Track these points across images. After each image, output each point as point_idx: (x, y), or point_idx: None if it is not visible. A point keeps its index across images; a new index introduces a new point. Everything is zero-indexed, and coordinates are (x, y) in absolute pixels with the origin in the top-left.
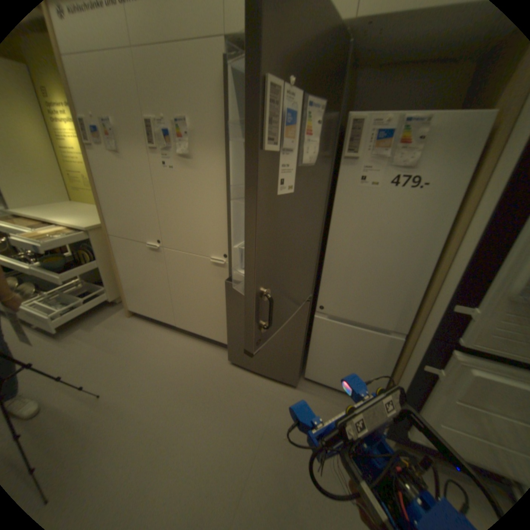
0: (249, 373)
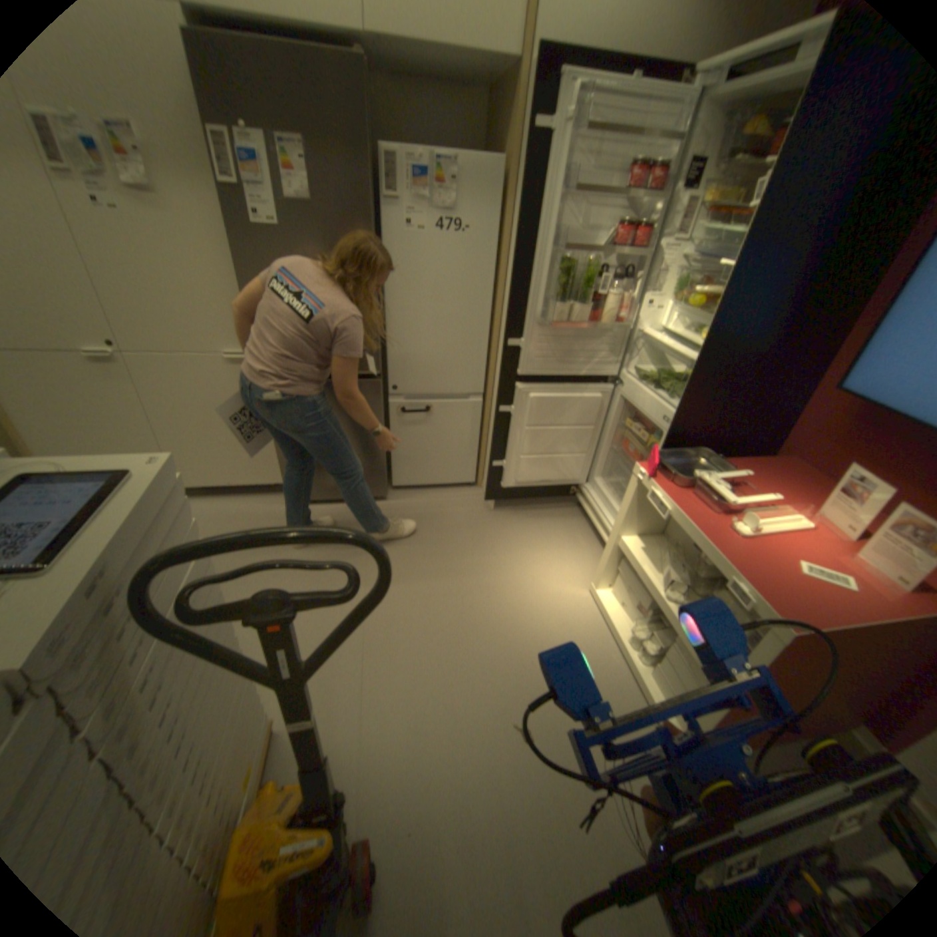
0: (323, 505)
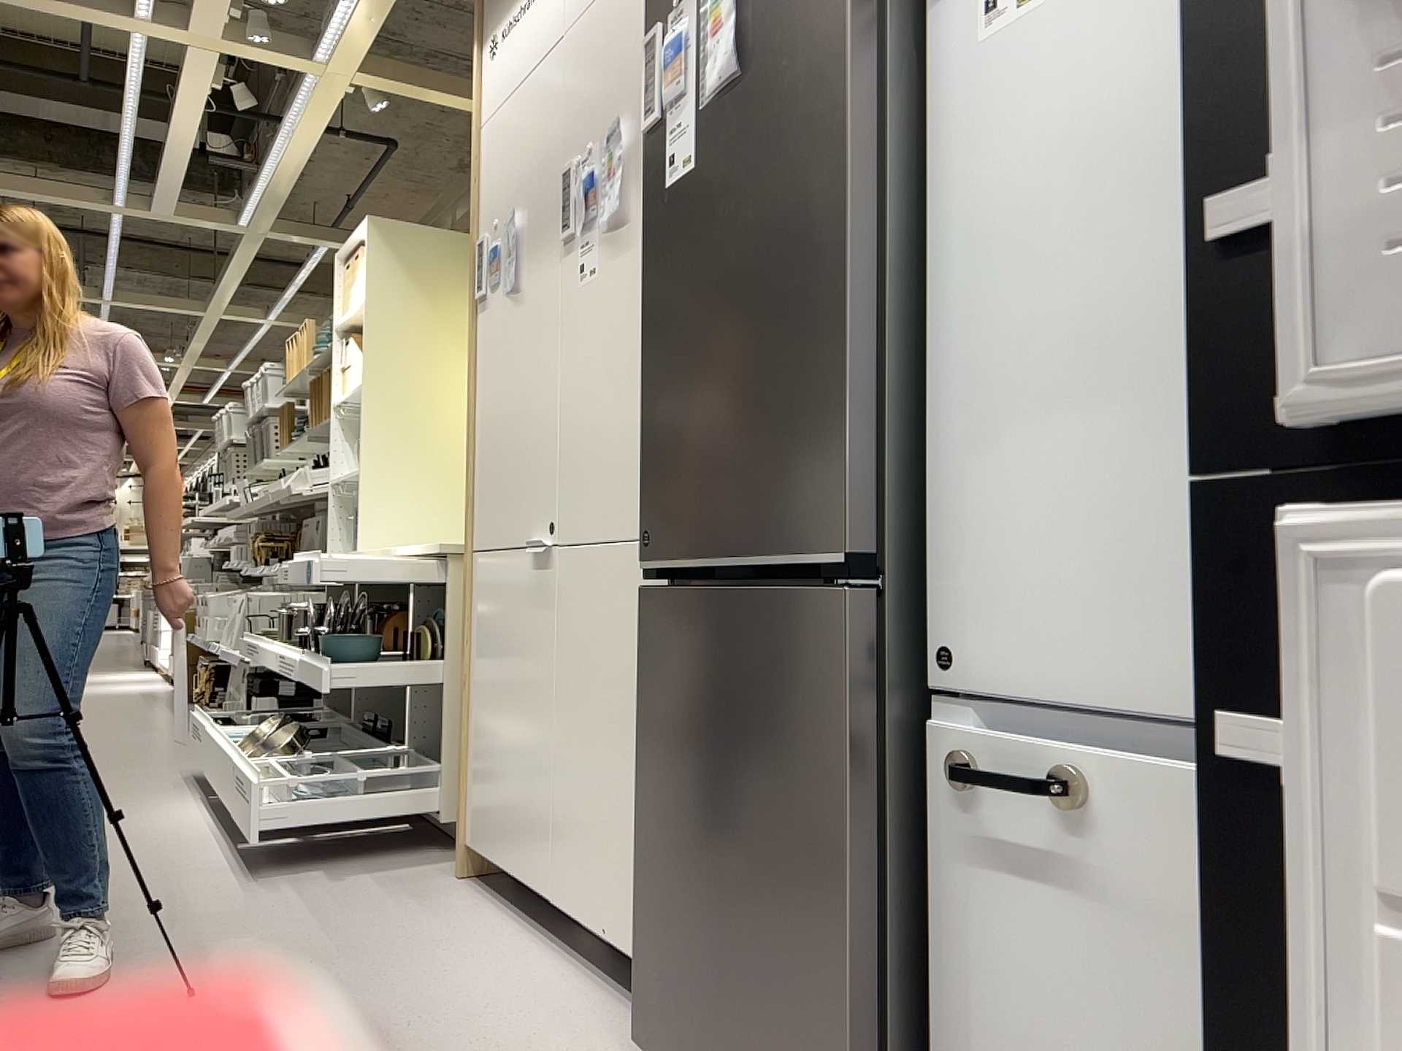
0: None
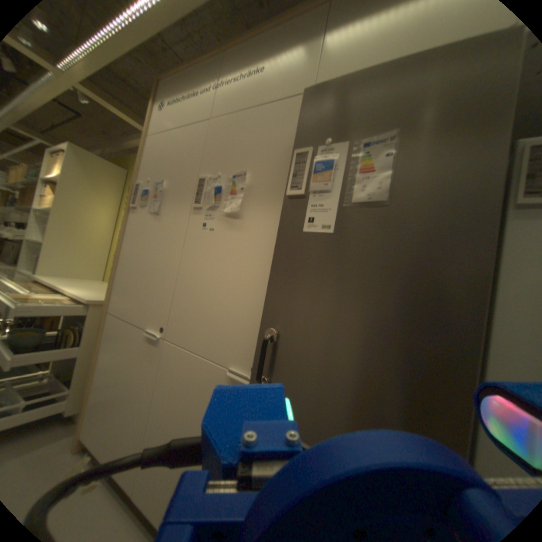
0: None
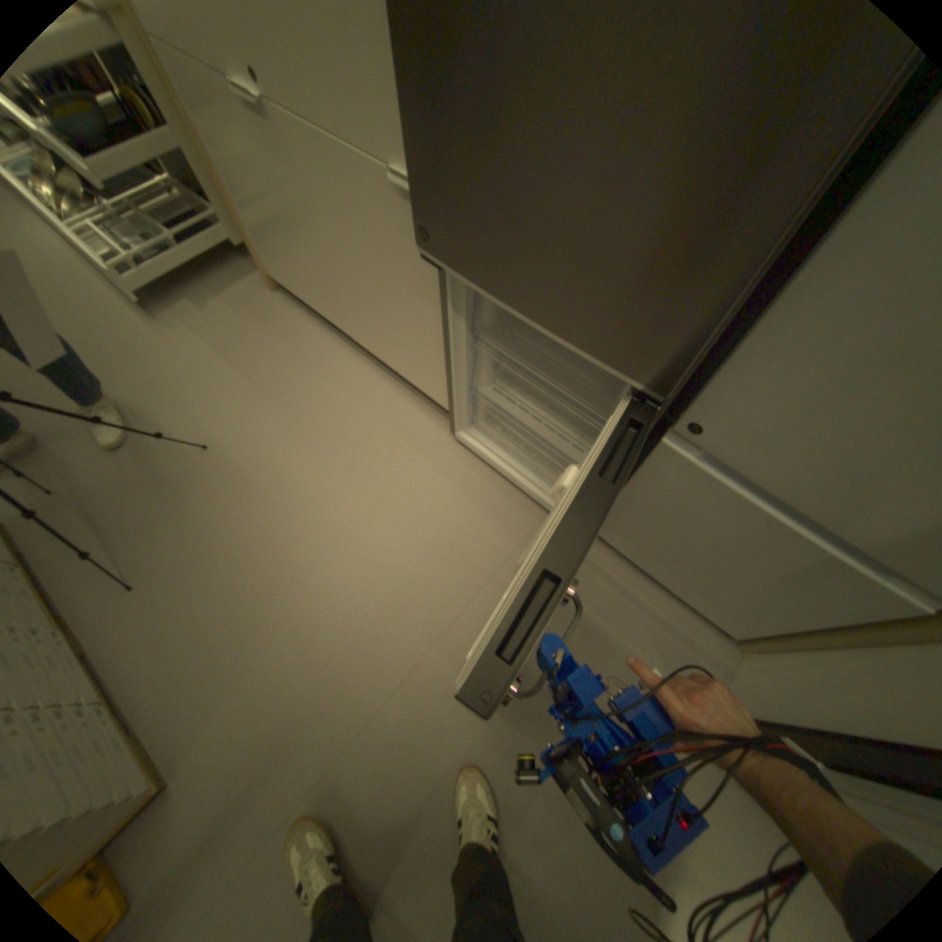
0: (477, 482)
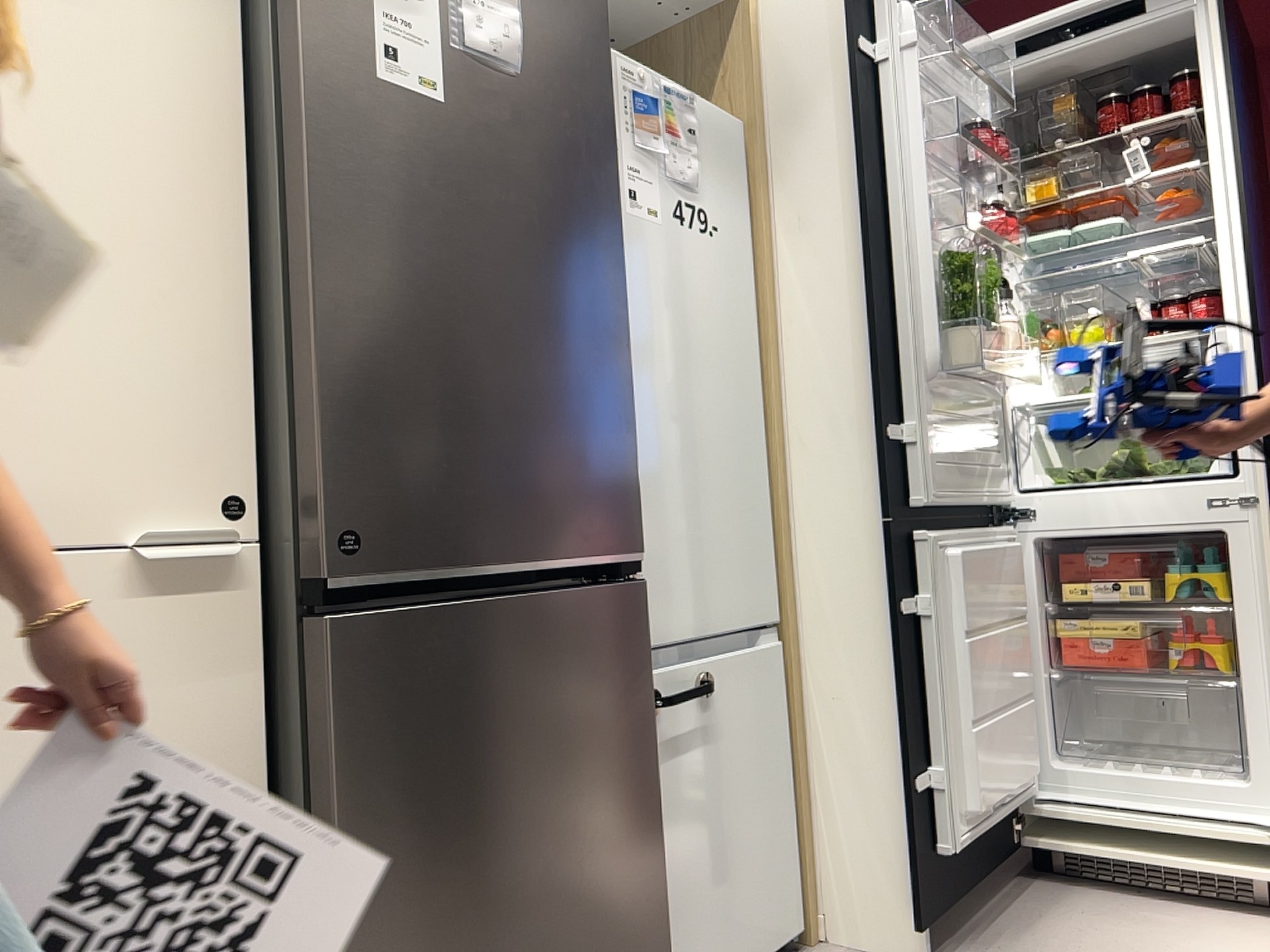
0: None
